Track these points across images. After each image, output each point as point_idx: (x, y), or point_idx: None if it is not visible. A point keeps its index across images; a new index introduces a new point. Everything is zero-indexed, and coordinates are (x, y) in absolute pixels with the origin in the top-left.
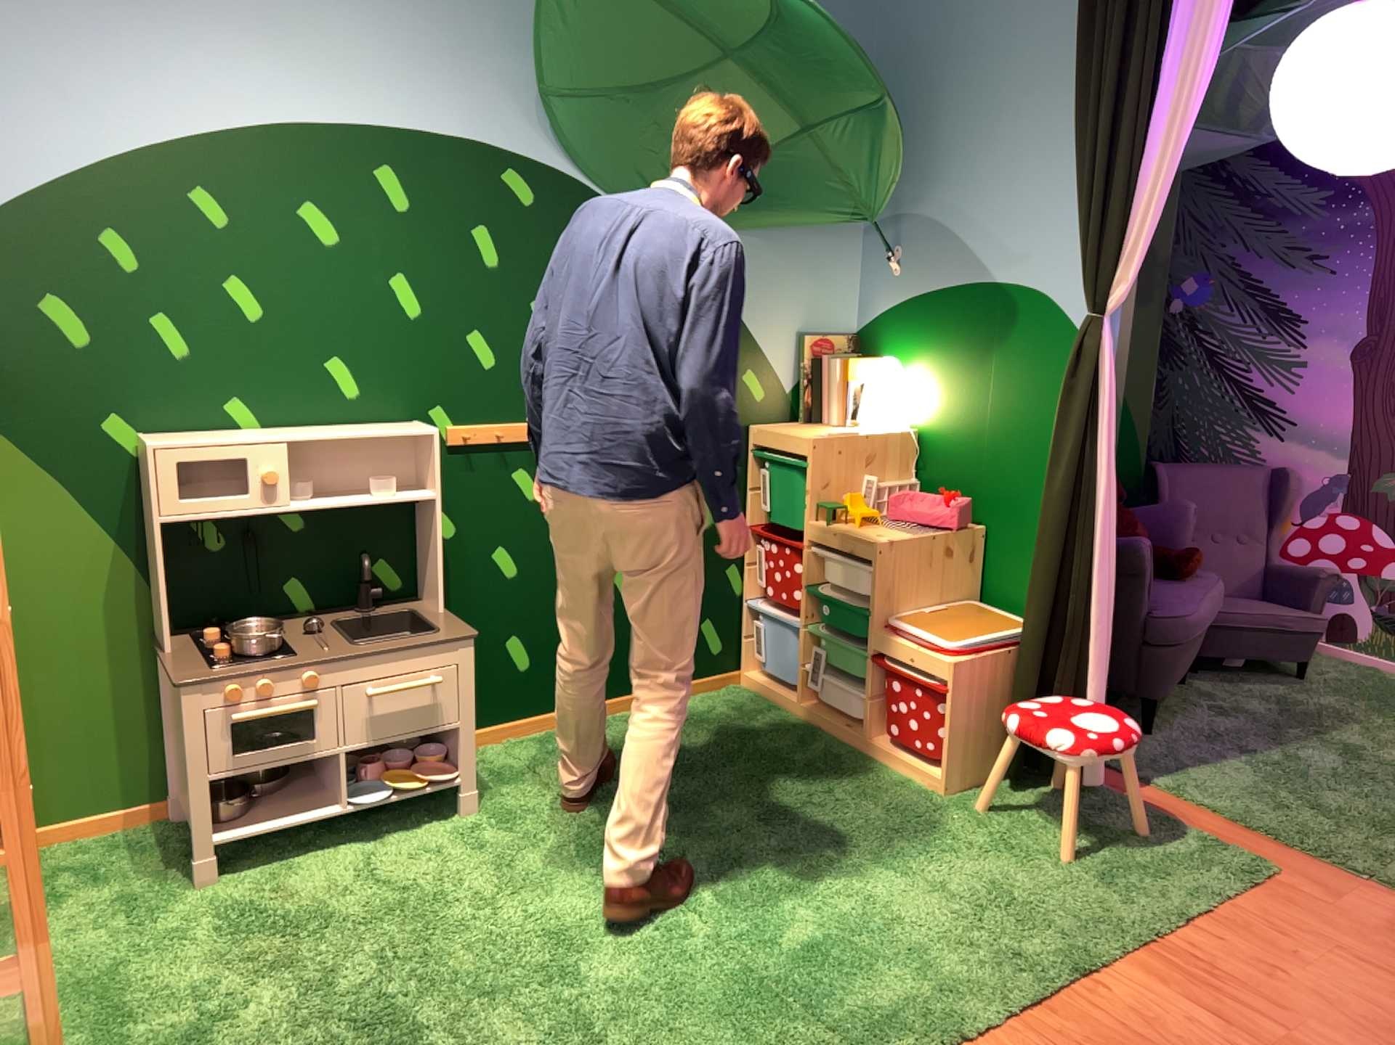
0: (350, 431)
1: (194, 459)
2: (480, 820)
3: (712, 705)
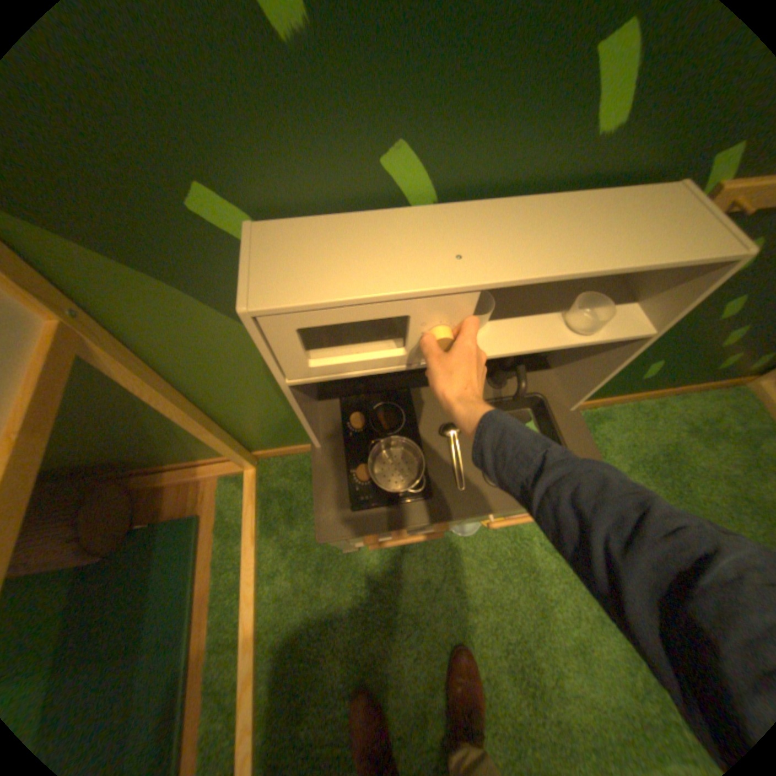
0: (592, 244)
1: (325, 323)
2: (533, 530)
3: (719, 408)
